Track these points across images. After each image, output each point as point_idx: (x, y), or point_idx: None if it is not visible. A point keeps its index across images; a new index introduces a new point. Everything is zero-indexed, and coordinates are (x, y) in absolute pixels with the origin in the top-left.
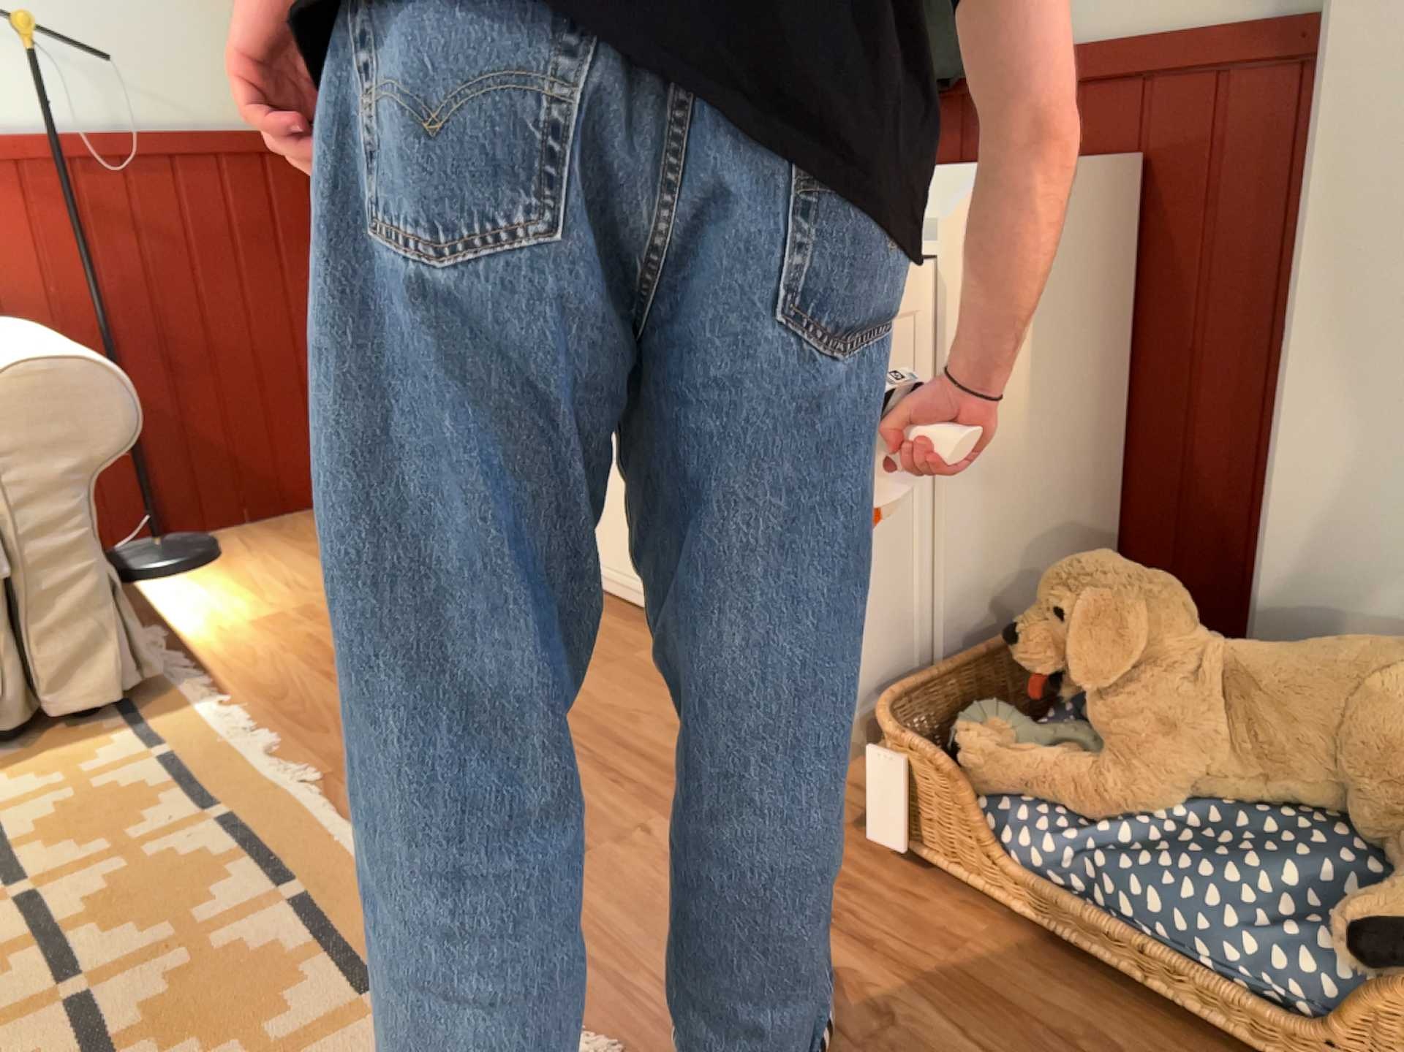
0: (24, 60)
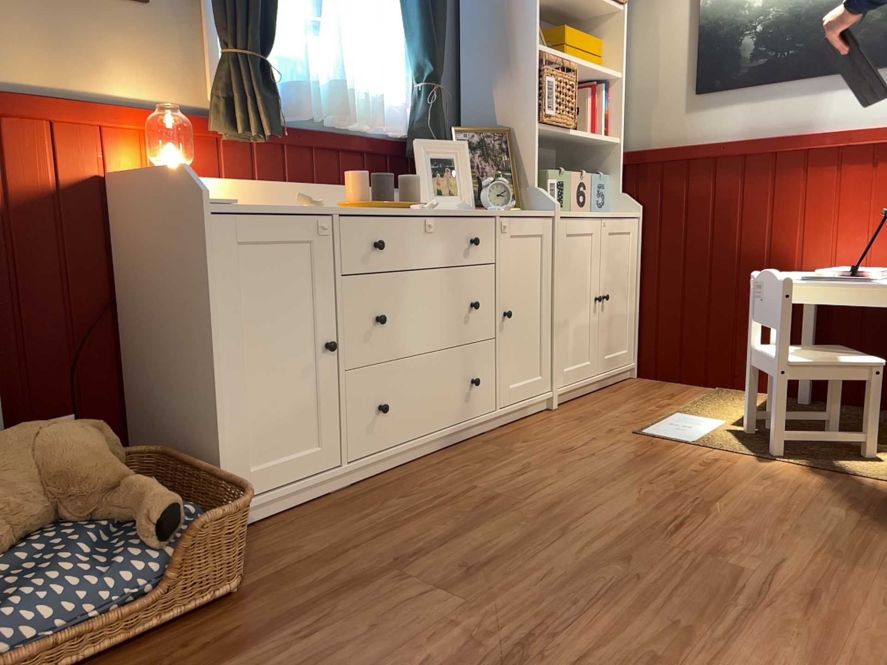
0: None
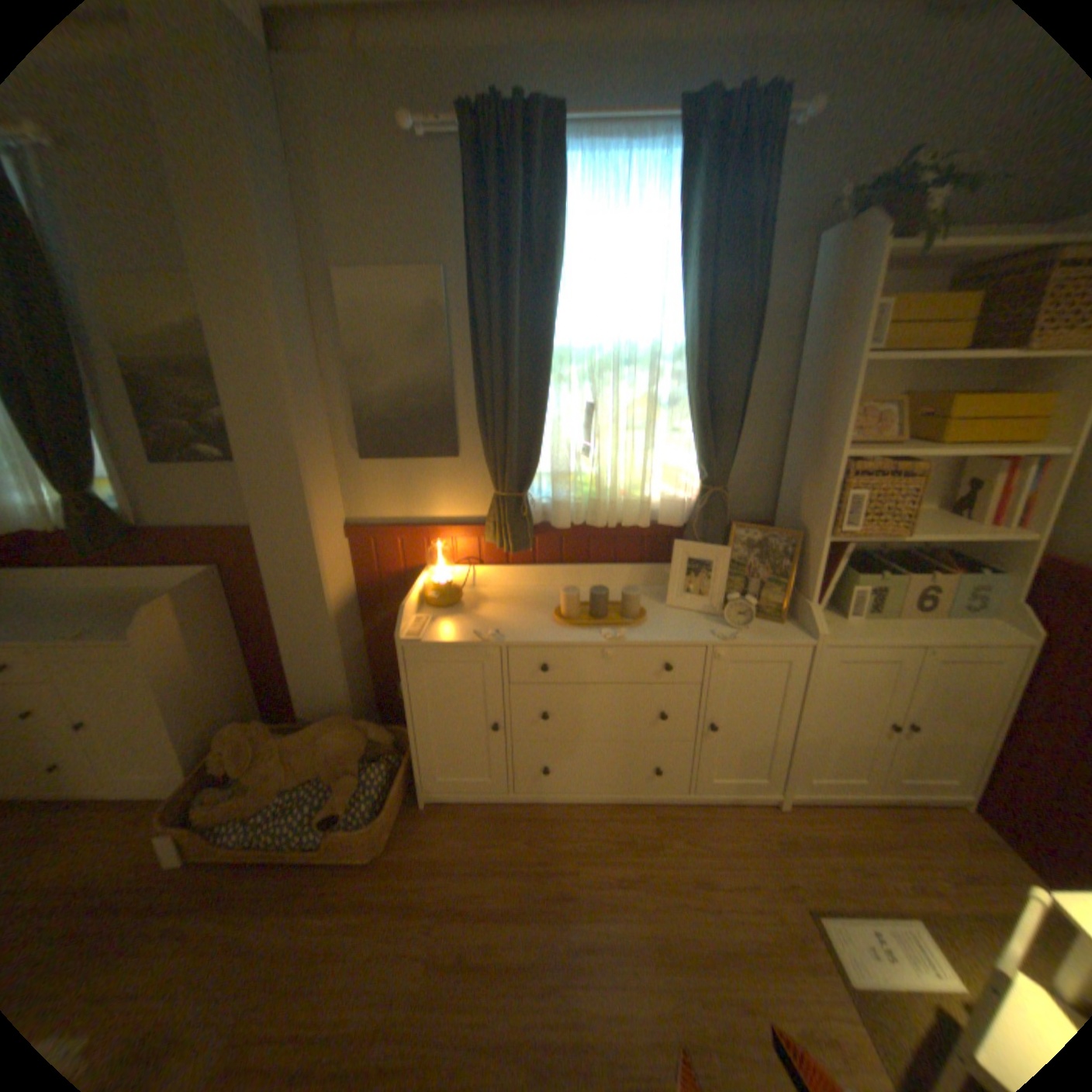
0: None
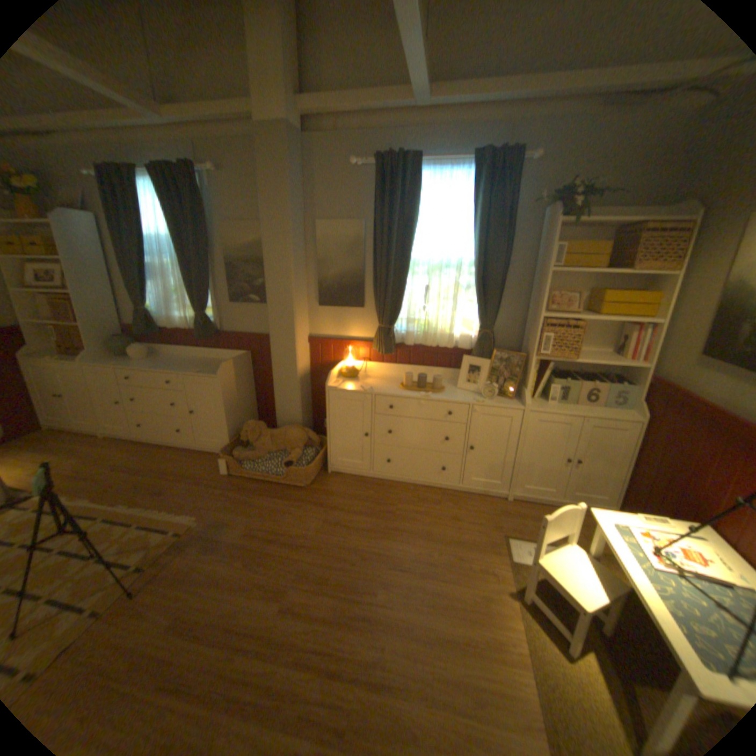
0: None
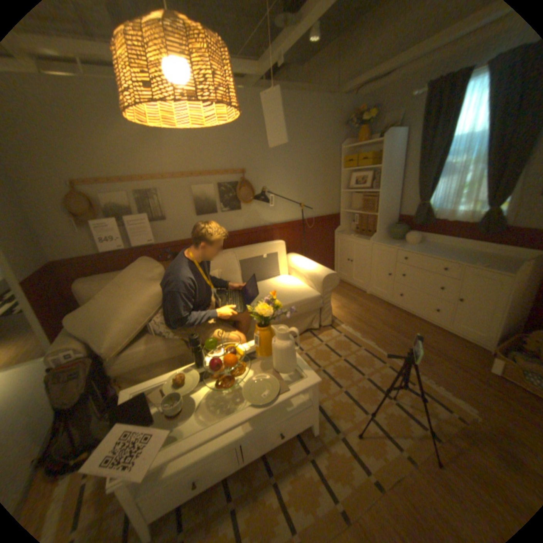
0: (295, 208)
